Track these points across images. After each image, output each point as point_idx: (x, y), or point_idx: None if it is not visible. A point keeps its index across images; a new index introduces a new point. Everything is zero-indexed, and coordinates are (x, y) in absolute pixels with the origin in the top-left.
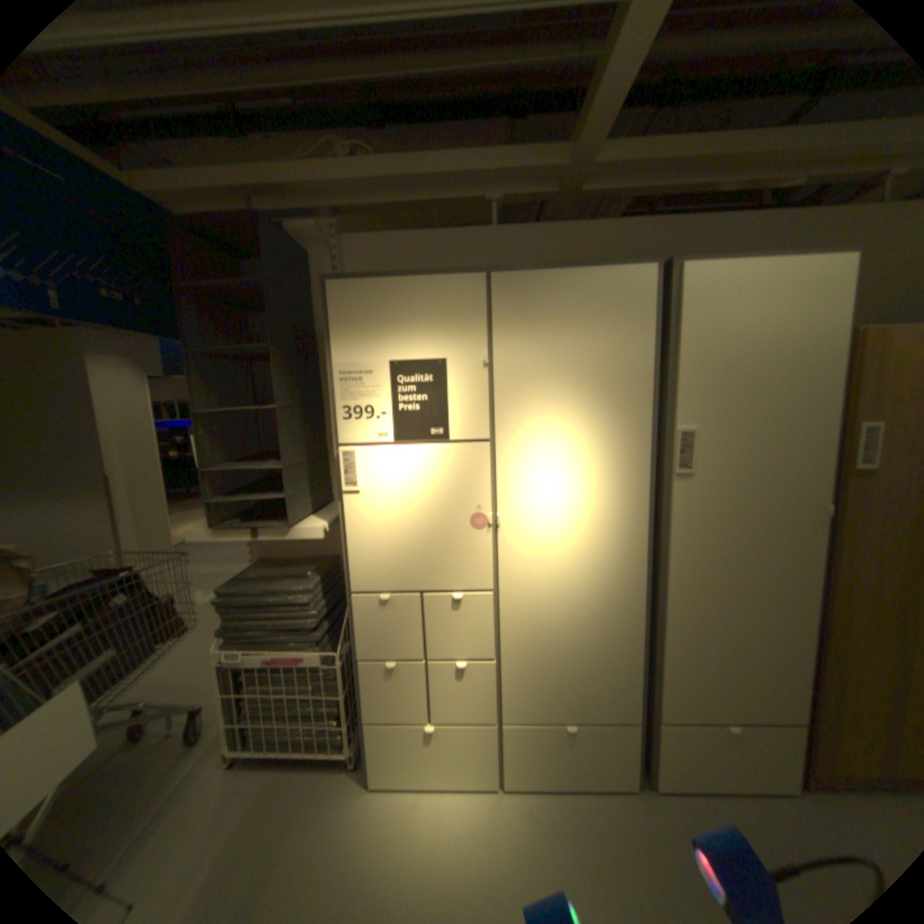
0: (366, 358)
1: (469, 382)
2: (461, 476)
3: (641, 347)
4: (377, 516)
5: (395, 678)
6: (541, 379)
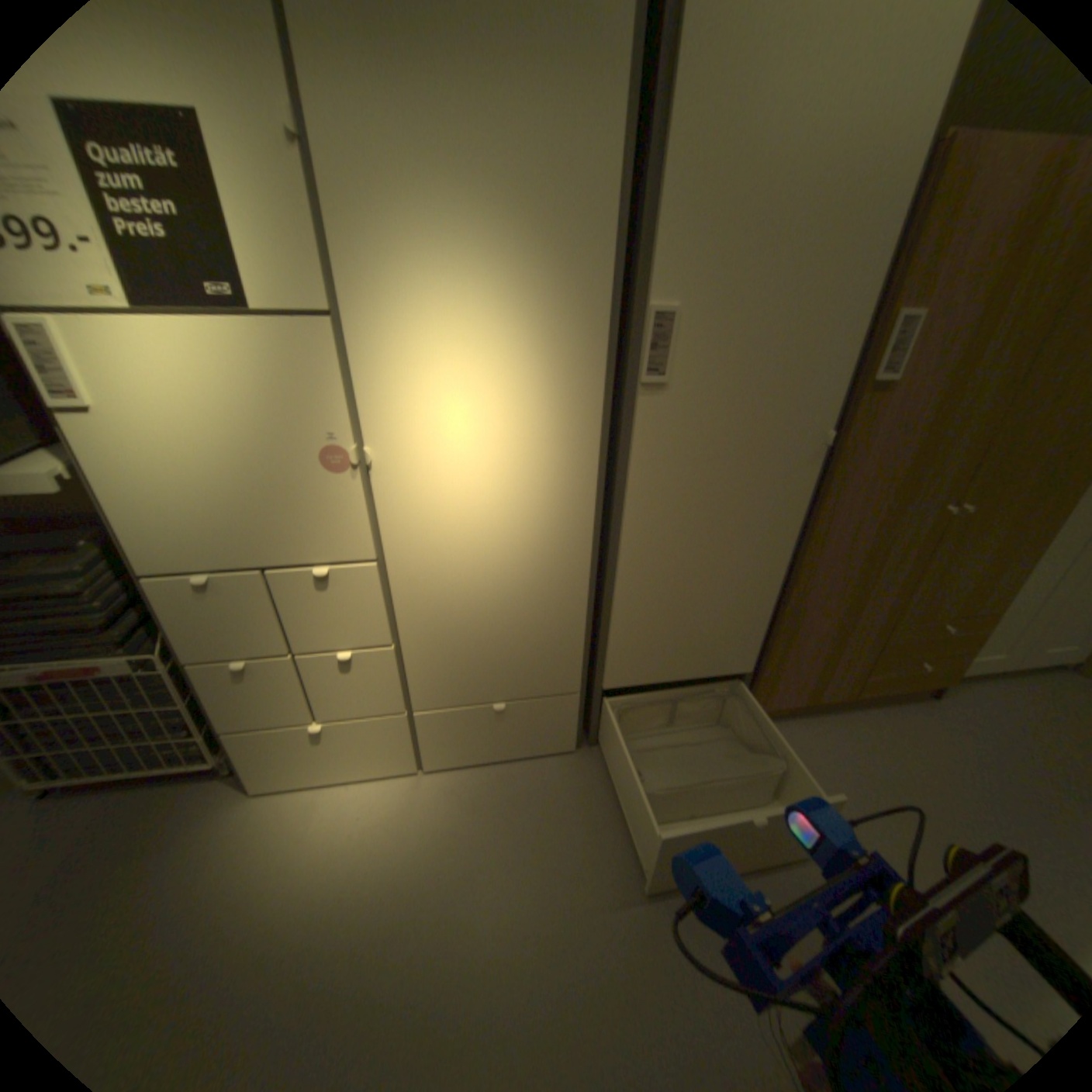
0: None
1: (263, 174)
2: (286, 379)
3: (602, 124)
4: (142, 452)
5: (251, 678)
6: (414, 182)
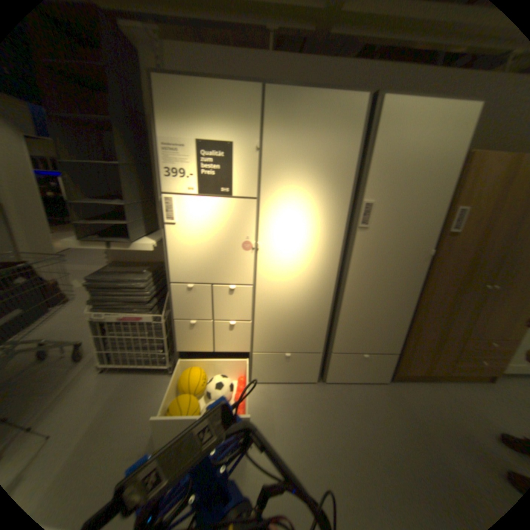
0: (182, 134)
1: (248, 159)
2: (239, 218)
3: (353, 147)
4: (188, 238)
5: (197, 328)
6: (292, 162)
